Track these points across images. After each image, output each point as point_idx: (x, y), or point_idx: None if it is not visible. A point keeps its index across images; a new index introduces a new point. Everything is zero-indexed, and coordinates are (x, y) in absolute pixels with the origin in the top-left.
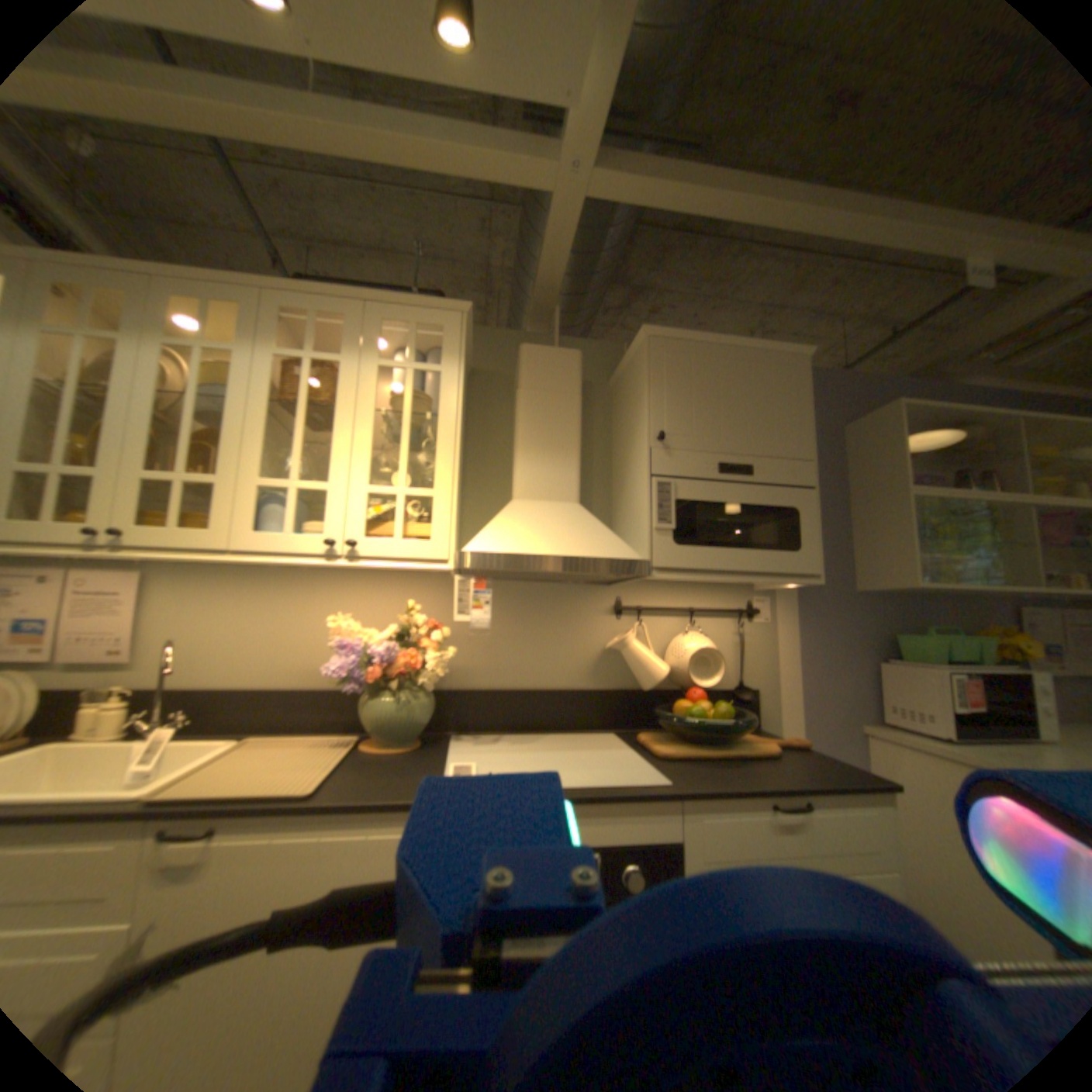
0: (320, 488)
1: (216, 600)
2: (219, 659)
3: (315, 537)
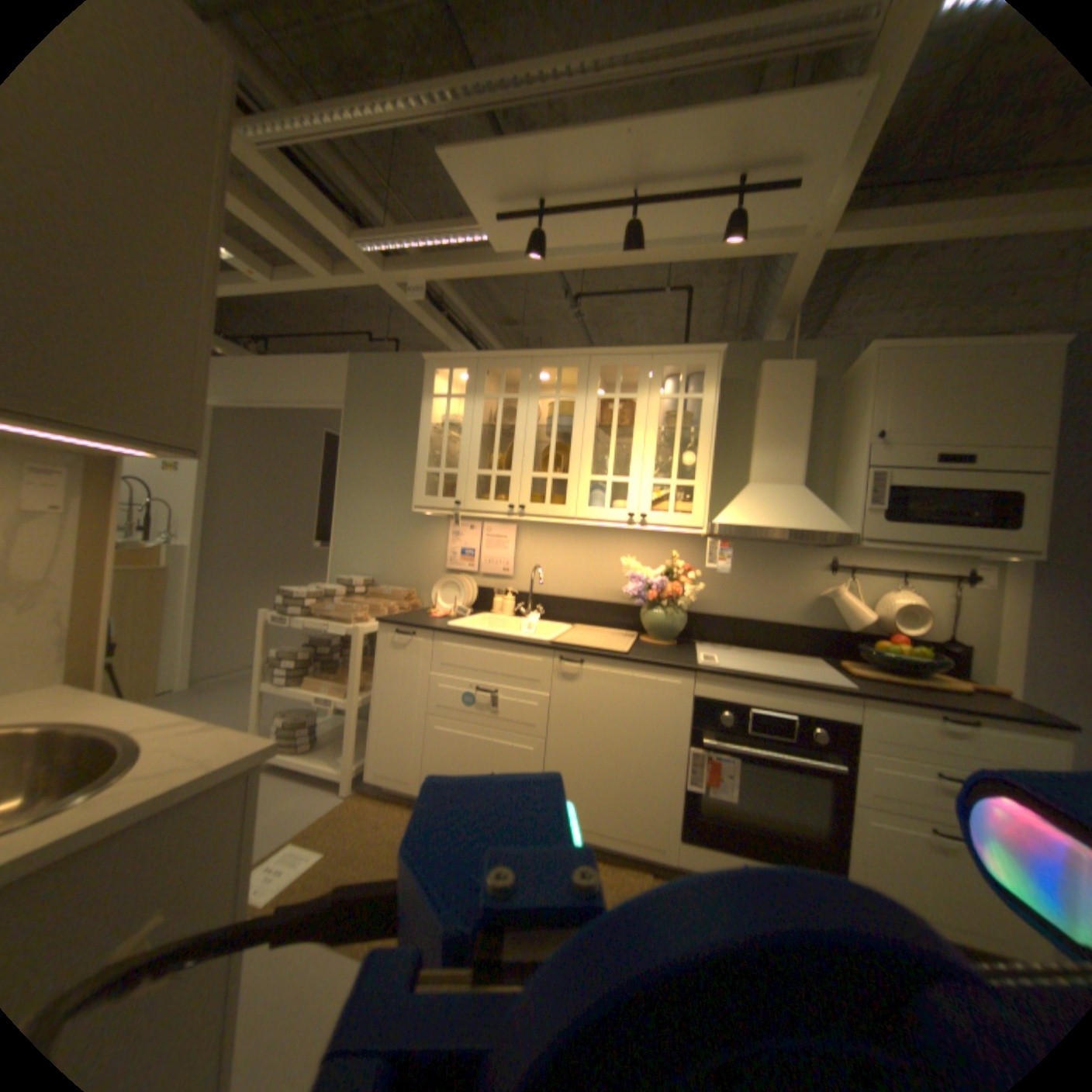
0: (624, 481)
1: (554, 543)
2: (556, 578)
3: (621, 511)
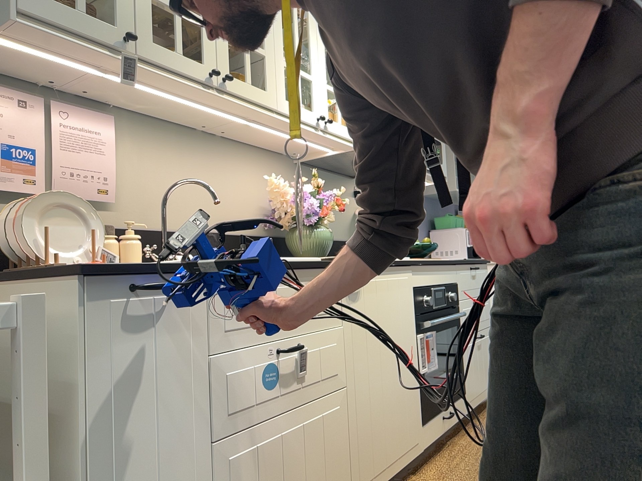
0: (310, 78)
1: (167, 153)
2: (176, 205)
3: (311, 112)
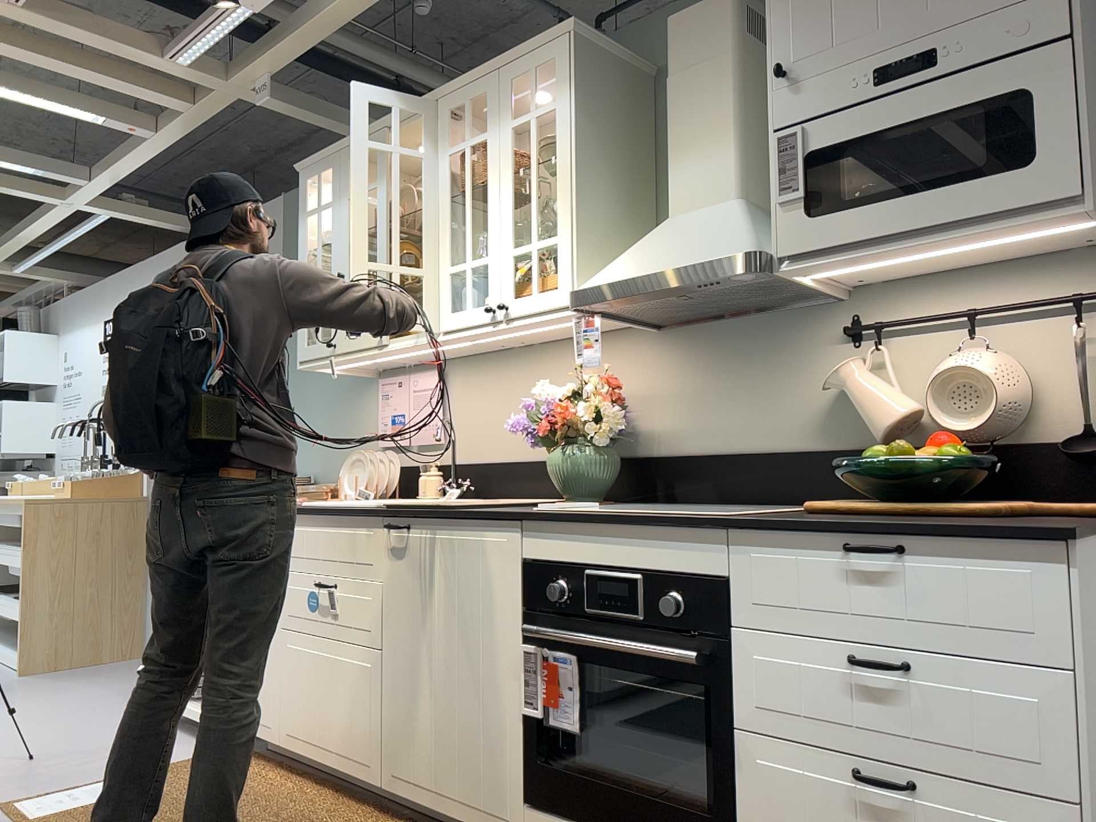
0: (483, 262)
1: (485, 383)
2: (491, 435)
3: (483, 306)
